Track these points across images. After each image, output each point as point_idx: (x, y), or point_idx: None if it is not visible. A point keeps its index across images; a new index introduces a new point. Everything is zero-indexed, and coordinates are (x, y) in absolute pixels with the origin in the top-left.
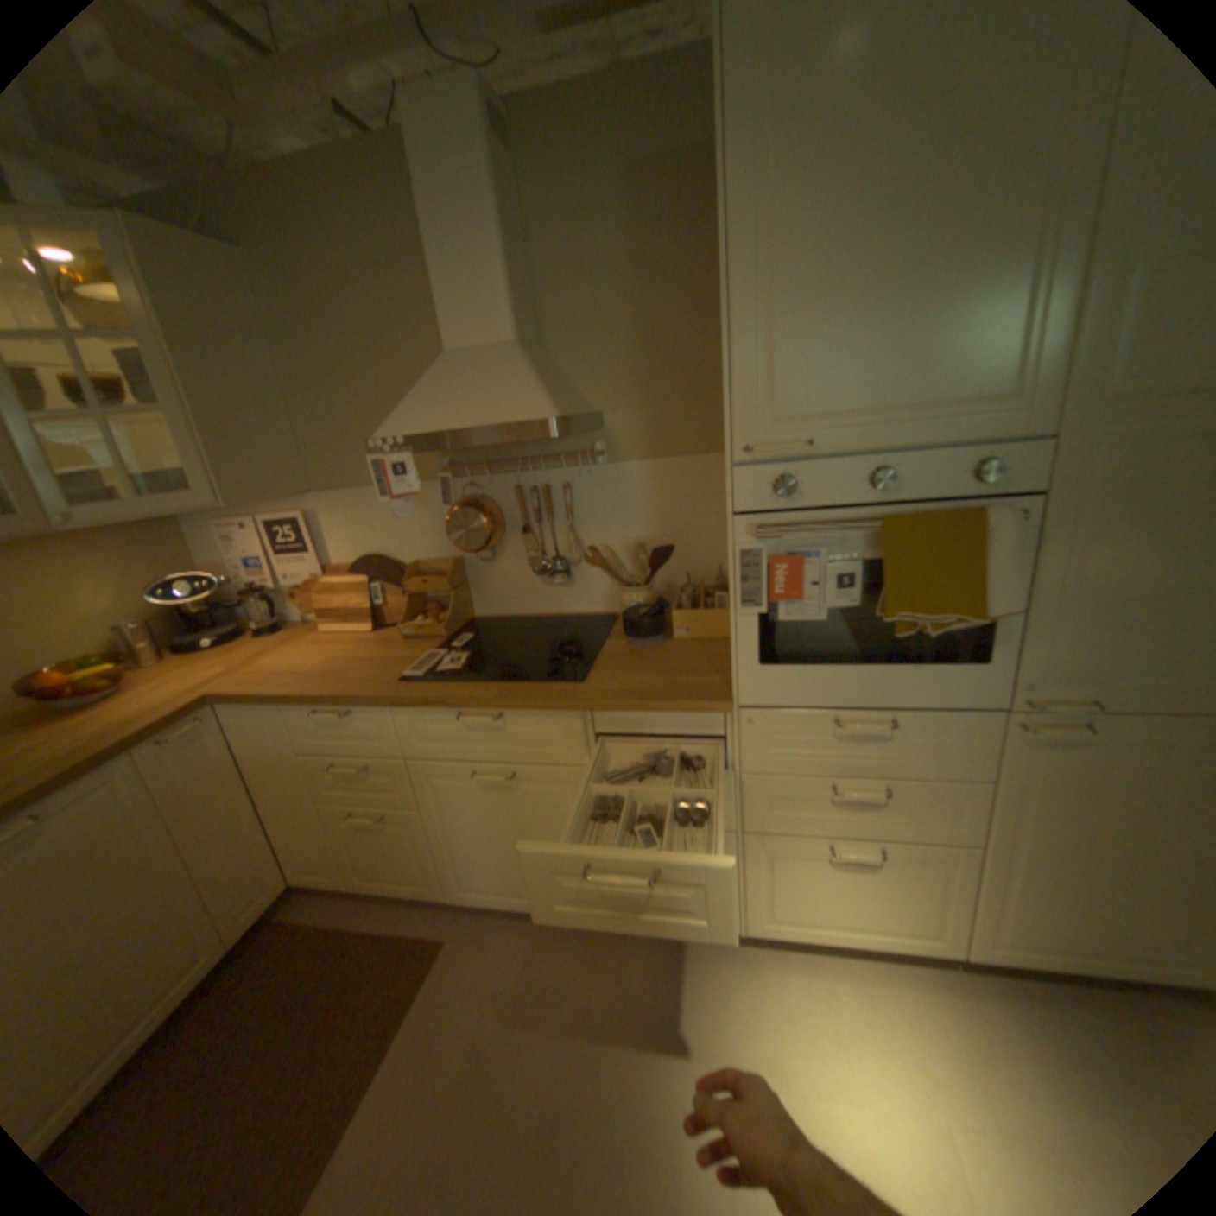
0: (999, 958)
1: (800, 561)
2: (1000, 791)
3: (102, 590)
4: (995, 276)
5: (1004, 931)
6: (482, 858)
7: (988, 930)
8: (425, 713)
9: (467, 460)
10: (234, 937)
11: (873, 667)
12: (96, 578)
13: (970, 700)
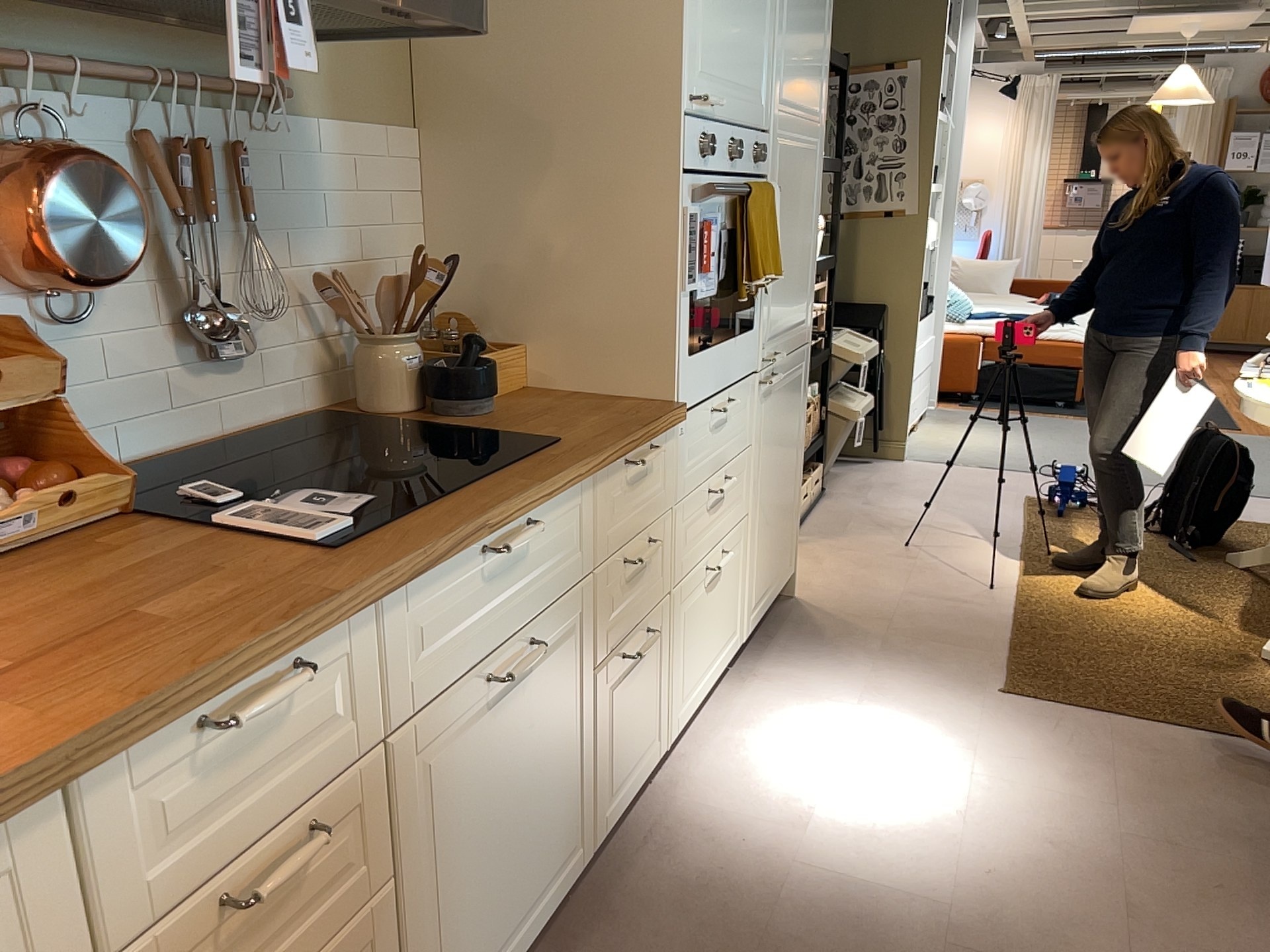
0: (752, 624)
1: (711, 230)
2: (754, 450)
3: None
4: (761, 0)
5: (753, 593)
6: (475, 894)
7: (750, 598)
8: (431, 580)
9: (4, 39)
10: None
11: (726, 343)
12: None
13: (750, 365)
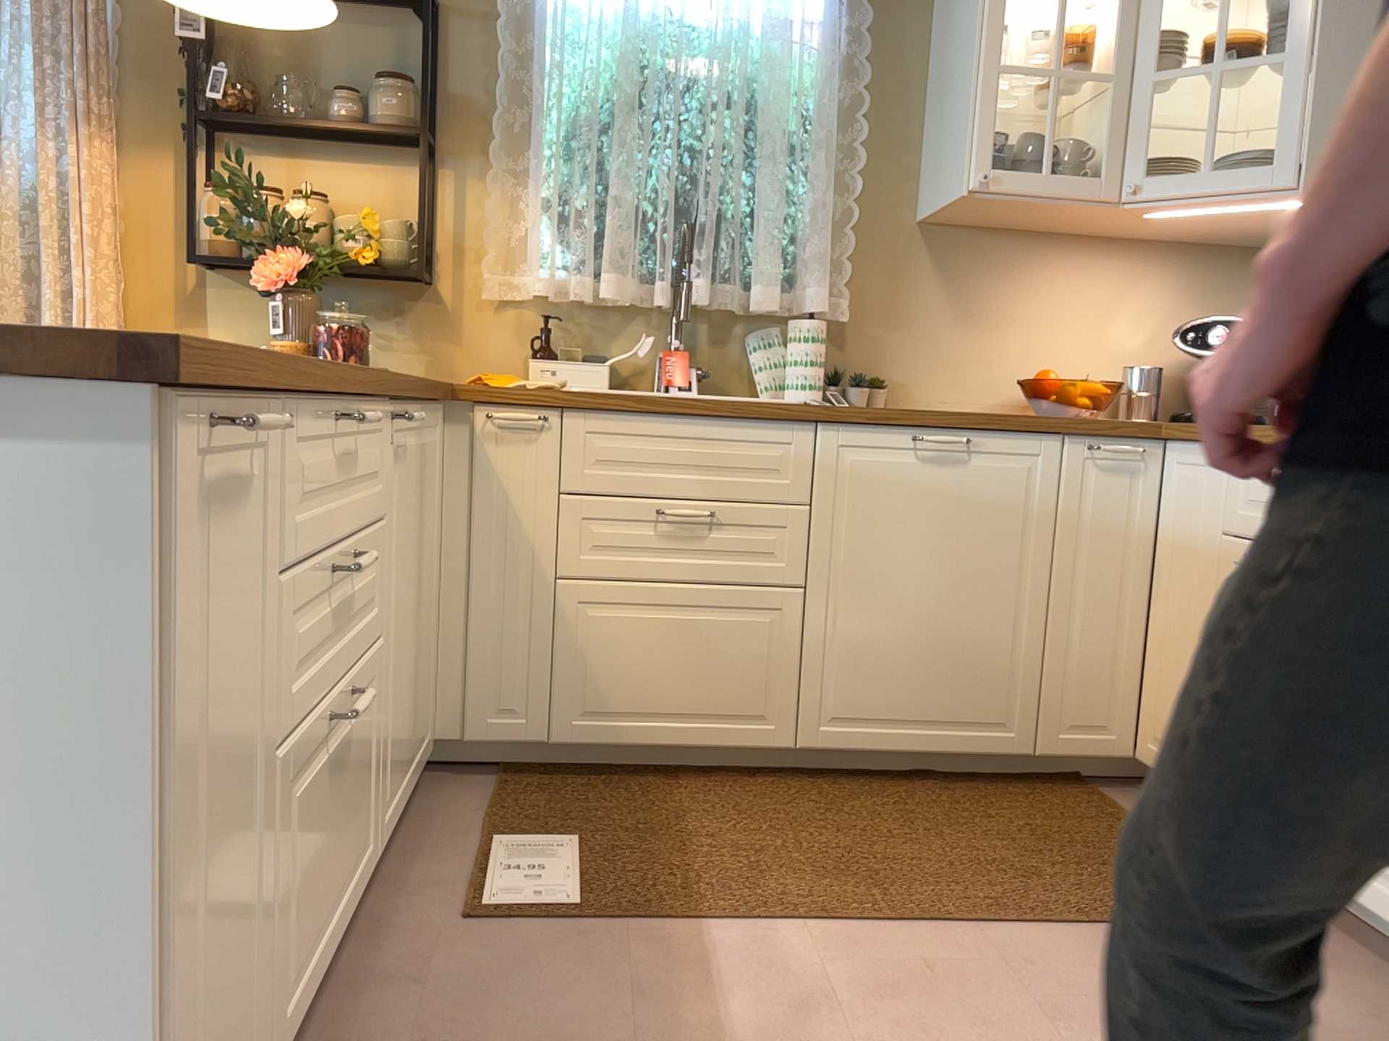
0: None
1: None
2: None
3: (1141, 324)
4: None
5: None
6: None
7: None
8: None
9: None
10: (1049, 745)
11: None
12: (1143, 307)
13: None
